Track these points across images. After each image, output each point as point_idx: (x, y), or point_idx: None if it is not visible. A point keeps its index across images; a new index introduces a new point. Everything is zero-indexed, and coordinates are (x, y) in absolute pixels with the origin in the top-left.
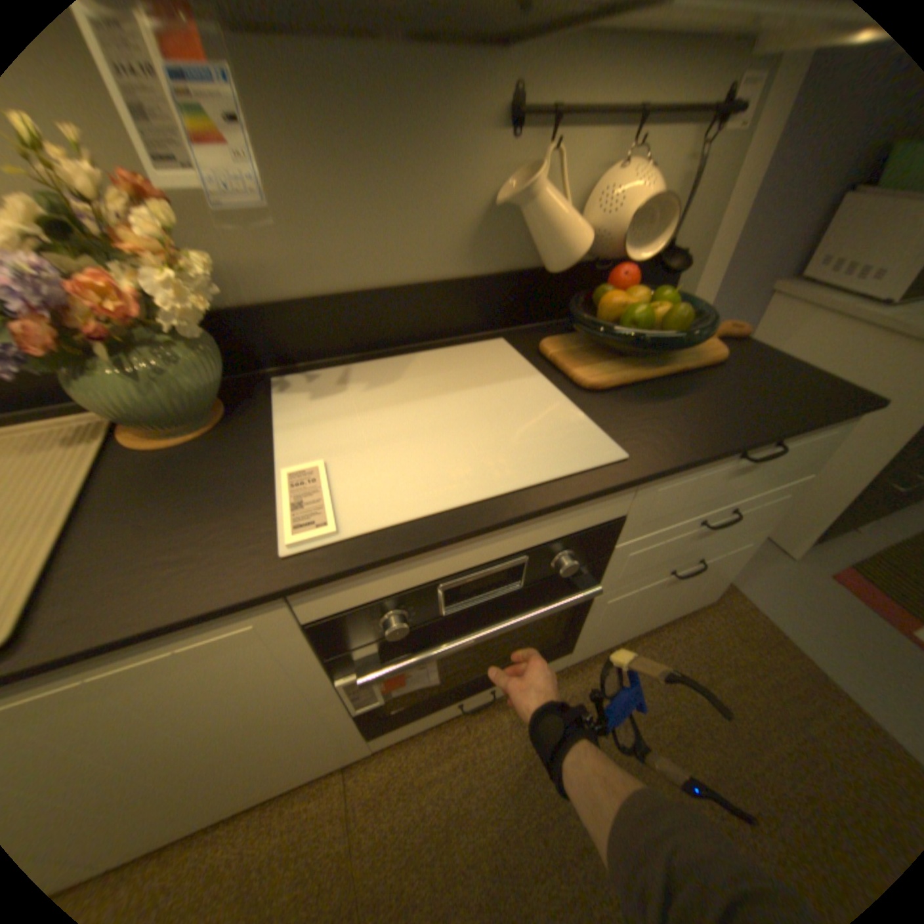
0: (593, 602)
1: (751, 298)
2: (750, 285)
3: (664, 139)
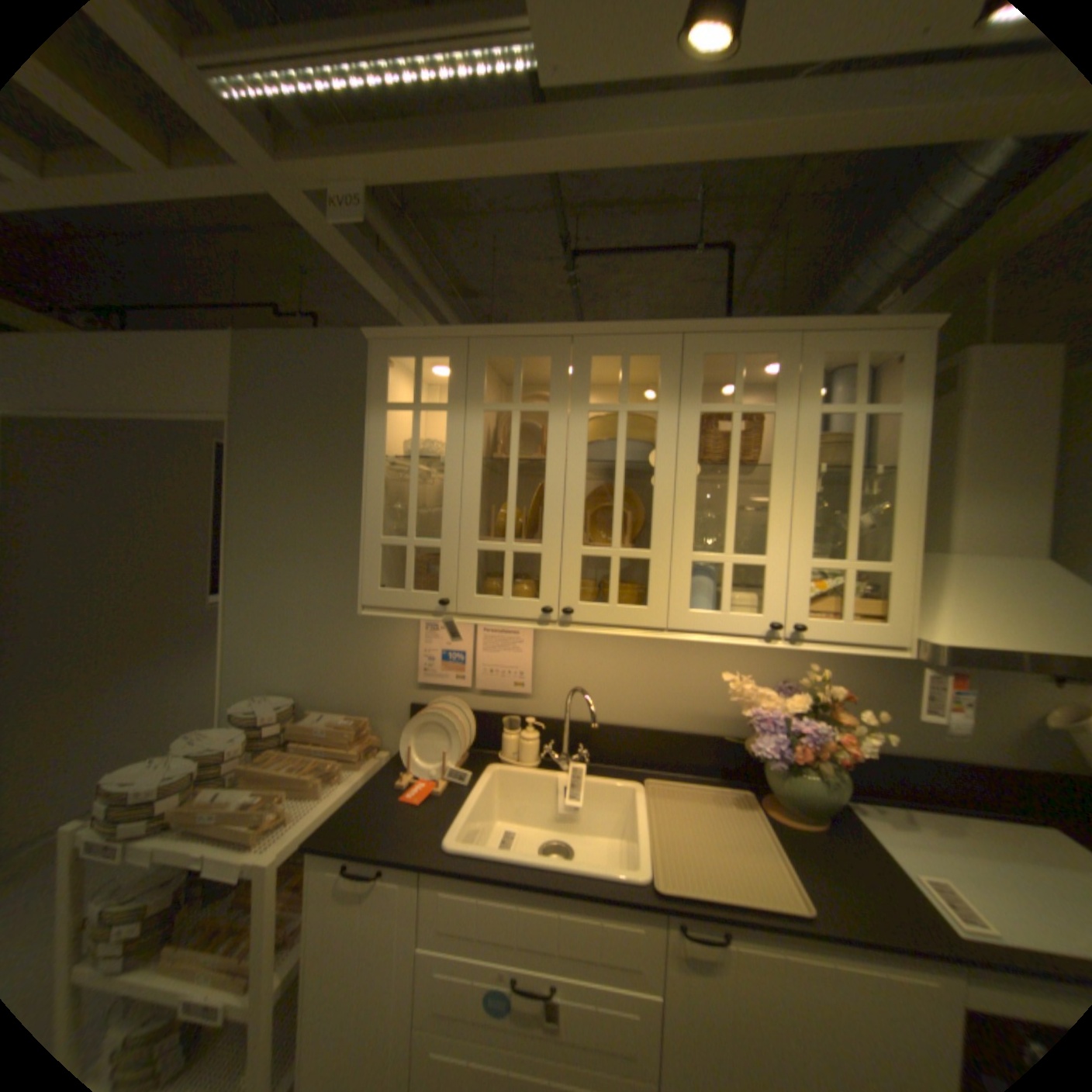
0: None
1: None
2: None
3: None
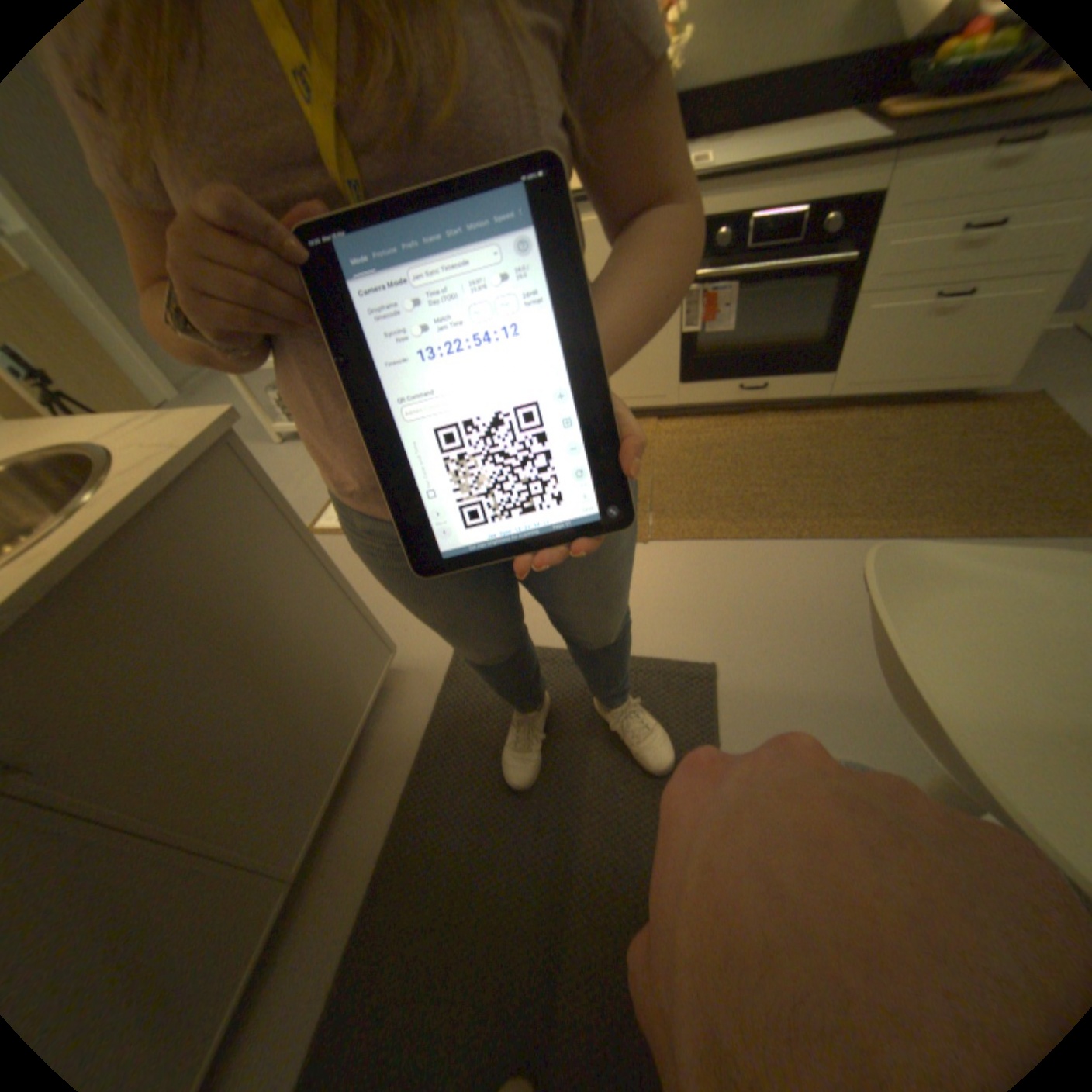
0: (859, 297)
1: None
2: None
3: None
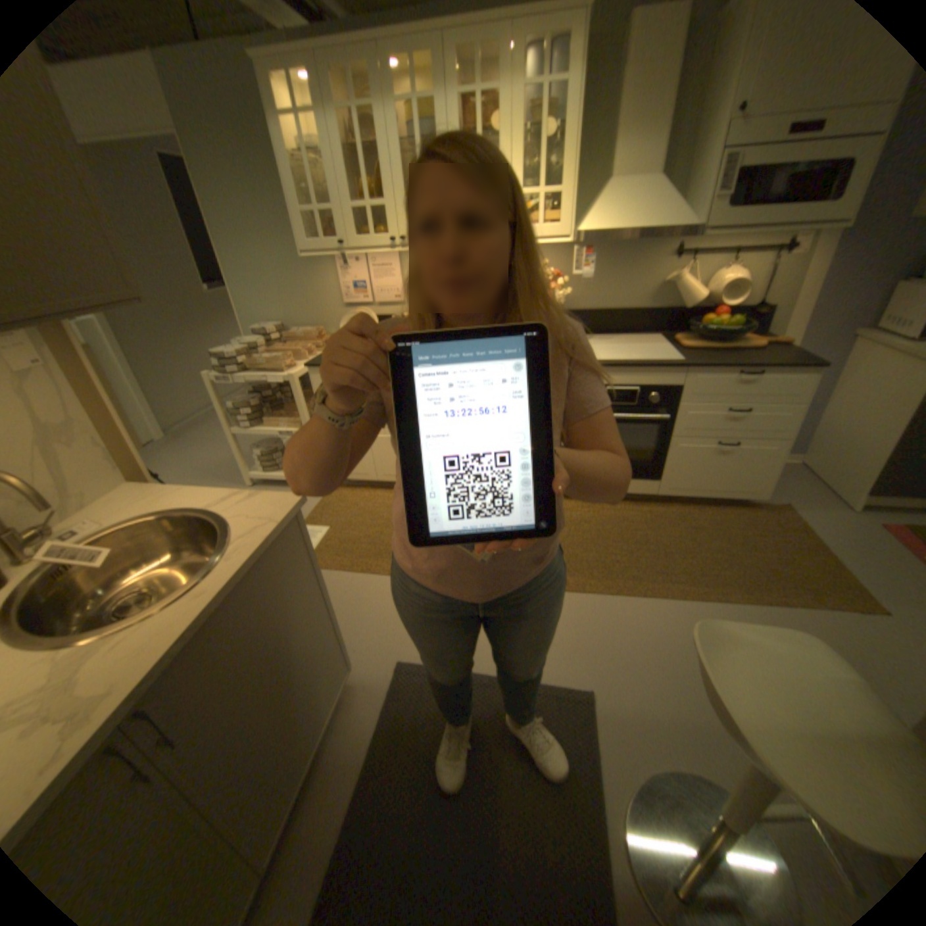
0: (672, 441)
1: (837, 338)
2: (833, 330)
3: (755, 258)
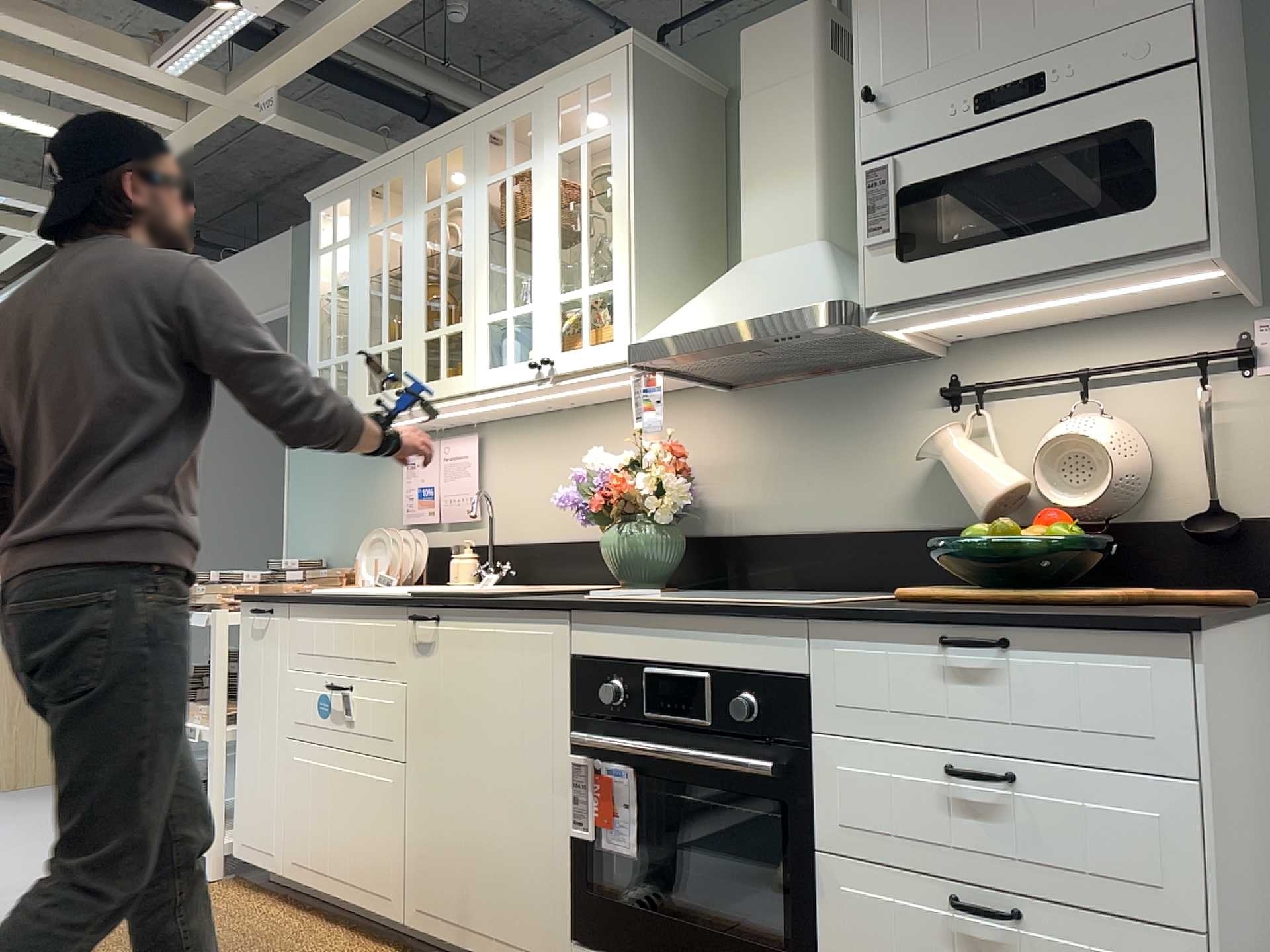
0: (818, 864)
1: None
2: None
3: (1147, 395)
